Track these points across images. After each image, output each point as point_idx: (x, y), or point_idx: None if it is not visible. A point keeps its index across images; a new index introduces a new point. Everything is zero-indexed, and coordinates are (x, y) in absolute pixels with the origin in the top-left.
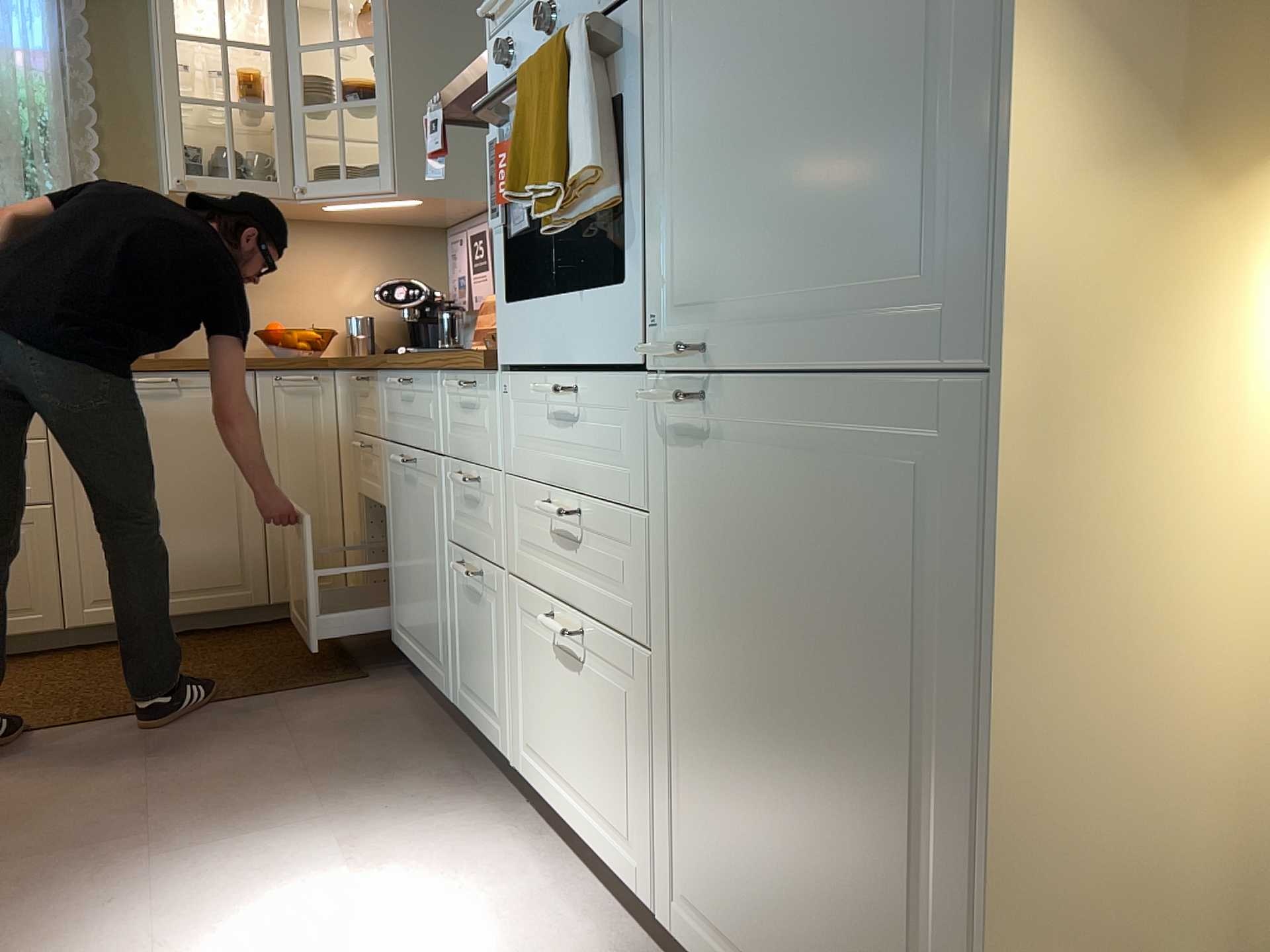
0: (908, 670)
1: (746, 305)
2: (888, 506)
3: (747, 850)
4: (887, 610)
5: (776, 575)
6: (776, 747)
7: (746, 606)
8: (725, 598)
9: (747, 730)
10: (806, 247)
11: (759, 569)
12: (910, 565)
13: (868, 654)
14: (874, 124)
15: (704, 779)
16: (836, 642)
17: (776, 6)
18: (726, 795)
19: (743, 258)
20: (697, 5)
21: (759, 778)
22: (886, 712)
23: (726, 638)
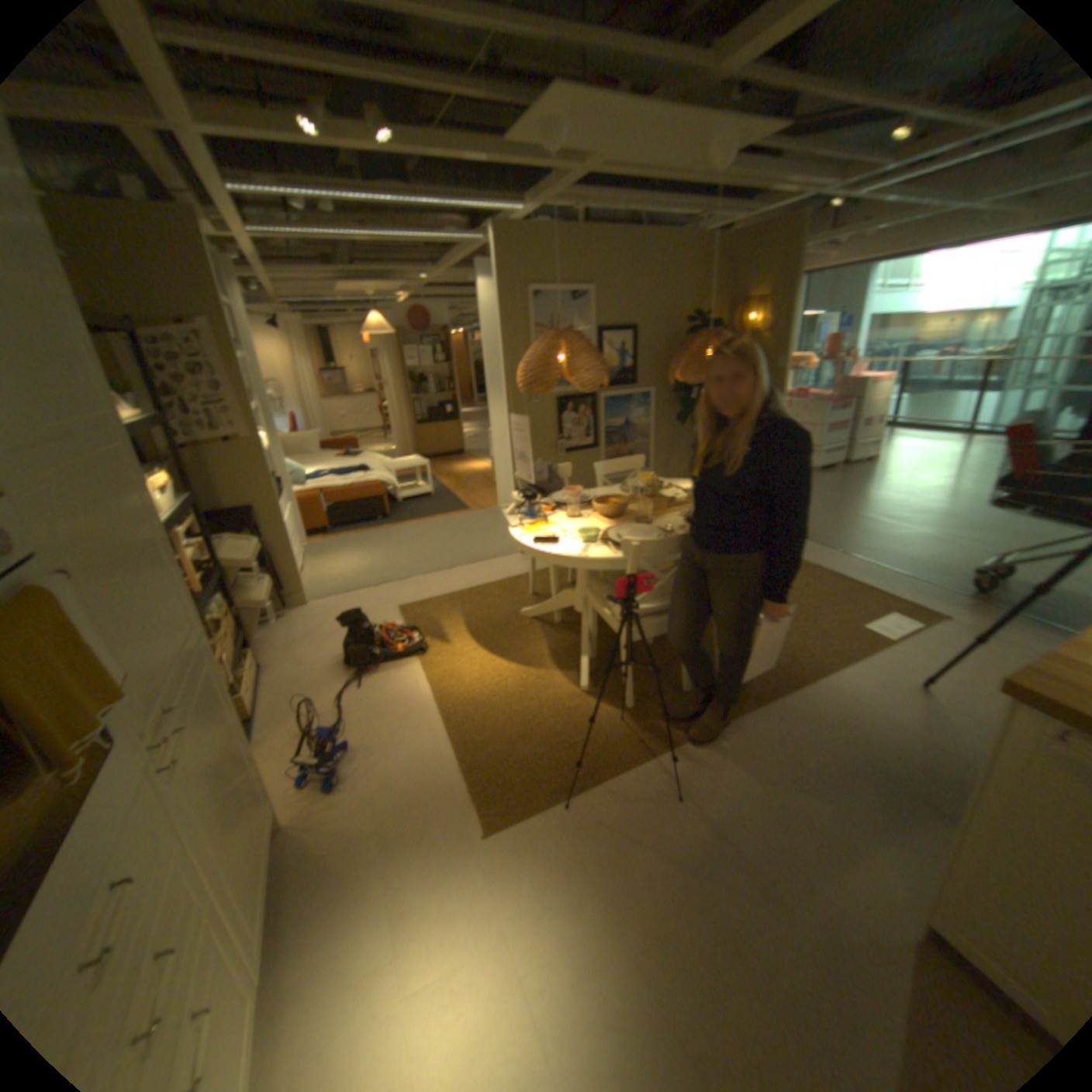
0: (224, 726)
1: (161, 684)
2: (207, 693)
3: (243, 863)
4: (218, 719)
5: (207, 760)
6: (230, 811)
7: (209, 789)
8: (206, 802)
9: (227, 828)
10: (166, 643)
11: (205, 768)
12: (214, 701)
13: (221, 738)
14: (162, 594)
15: (233, 883)
16: (219, 748)
17: (120, 562)
18: (235, 866)
19: (154, 667)
20: (84, 565)
21: (233, 832)
22: (228, 744)
23: (212, 815)
